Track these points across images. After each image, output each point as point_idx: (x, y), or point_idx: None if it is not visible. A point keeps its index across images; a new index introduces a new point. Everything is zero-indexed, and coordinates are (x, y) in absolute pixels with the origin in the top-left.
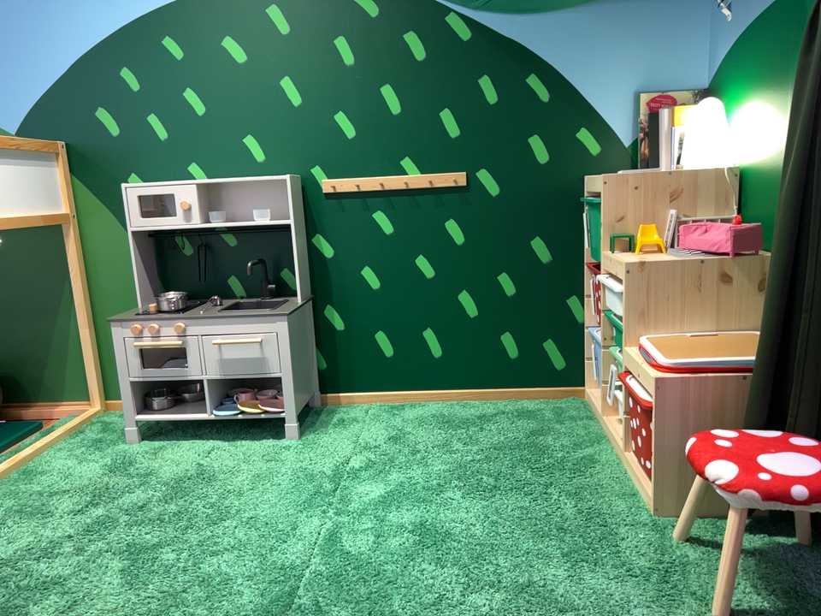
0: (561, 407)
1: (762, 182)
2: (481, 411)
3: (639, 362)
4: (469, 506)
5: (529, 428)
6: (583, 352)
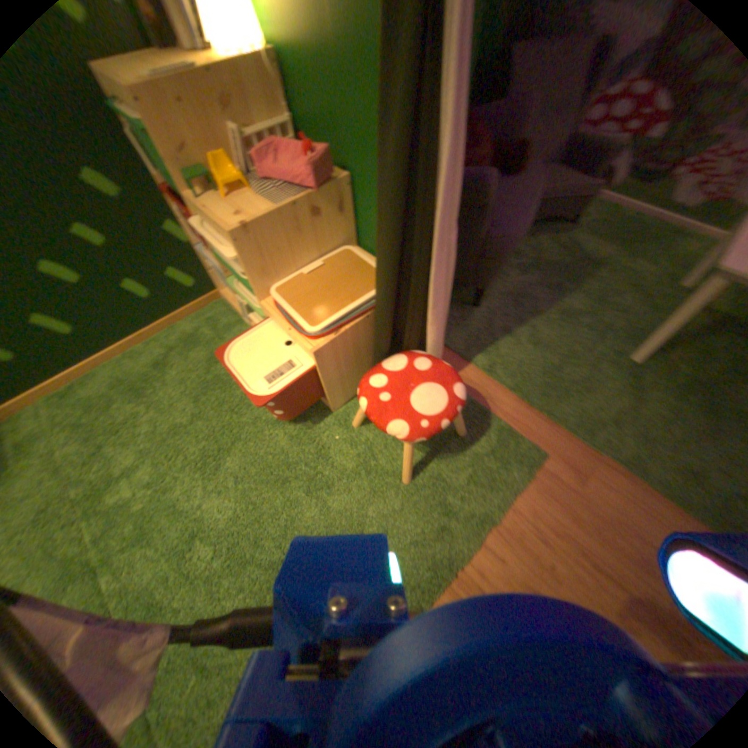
0: (208, 314)
1: (306, 75)
2: (146, 353)
3: (280, 321)
4: (210, 482)
5: (199, 355)
6: (199, 263)
